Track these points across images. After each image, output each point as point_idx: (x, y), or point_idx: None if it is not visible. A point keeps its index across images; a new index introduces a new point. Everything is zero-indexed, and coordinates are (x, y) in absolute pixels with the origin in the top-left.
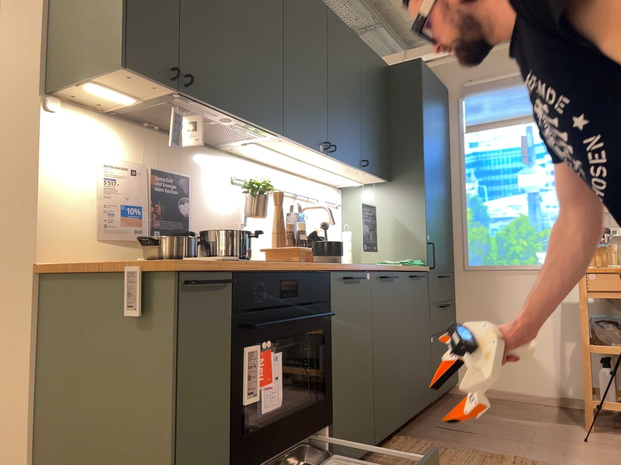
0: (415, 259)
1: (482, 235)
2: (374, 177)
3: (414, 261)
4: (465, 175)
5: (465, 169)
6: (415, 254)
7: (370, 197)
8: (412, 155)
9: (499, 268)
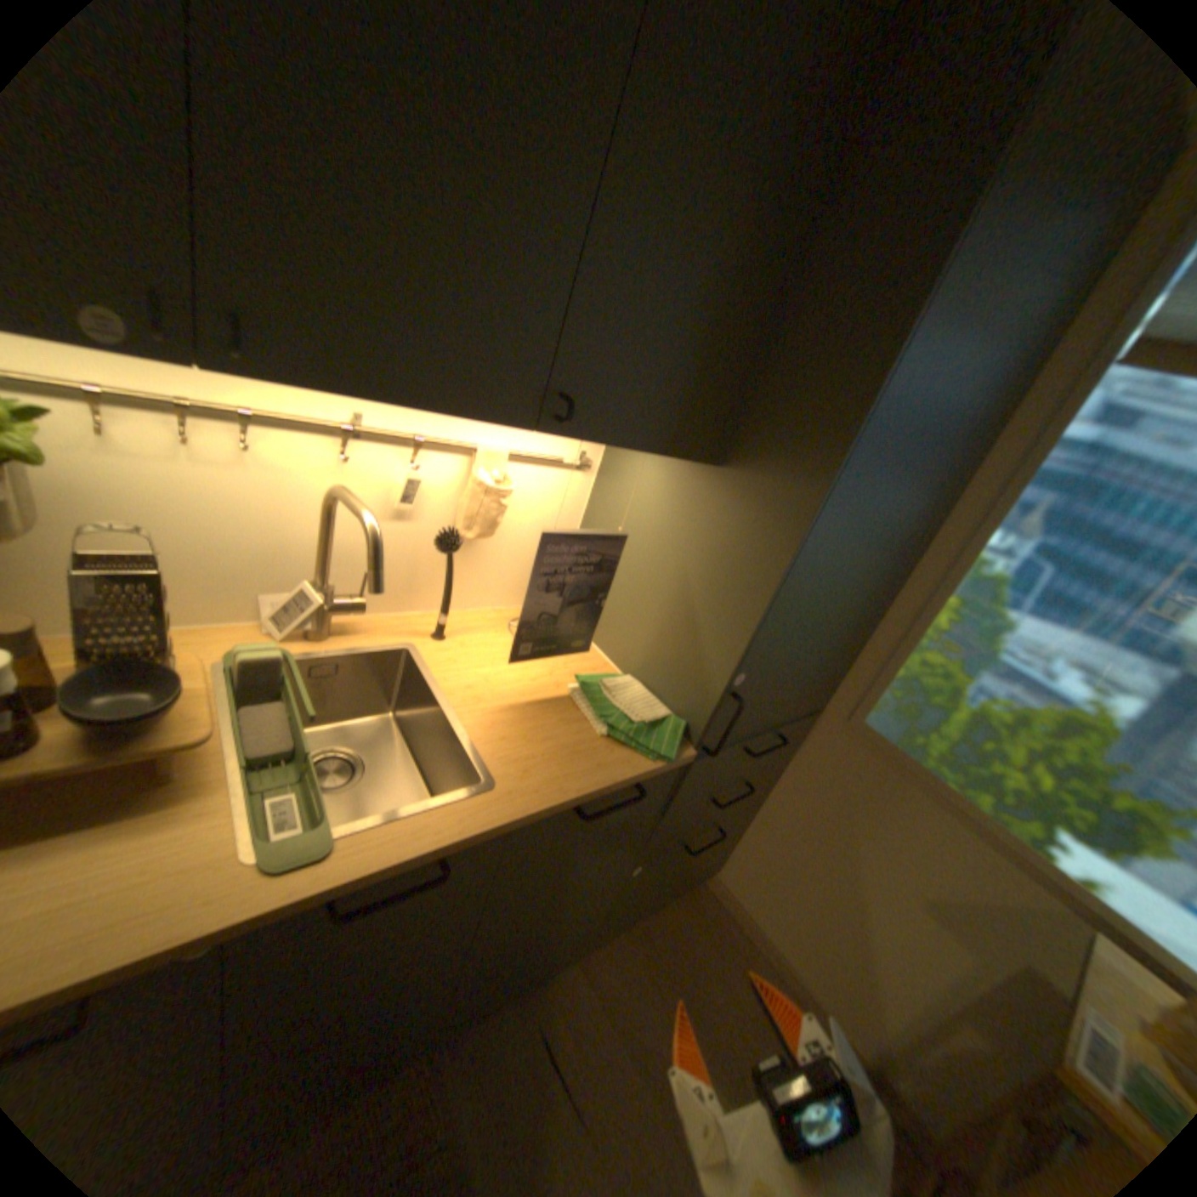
0: (679, 710)
1: (947, 684)
2: (645, 448)
3: (665, 720)
4: (1016, 504)
5: (1031, 484)
6: (686, 698)
7: (661, 480)
8: (827, 408)
9: (929, 782)
